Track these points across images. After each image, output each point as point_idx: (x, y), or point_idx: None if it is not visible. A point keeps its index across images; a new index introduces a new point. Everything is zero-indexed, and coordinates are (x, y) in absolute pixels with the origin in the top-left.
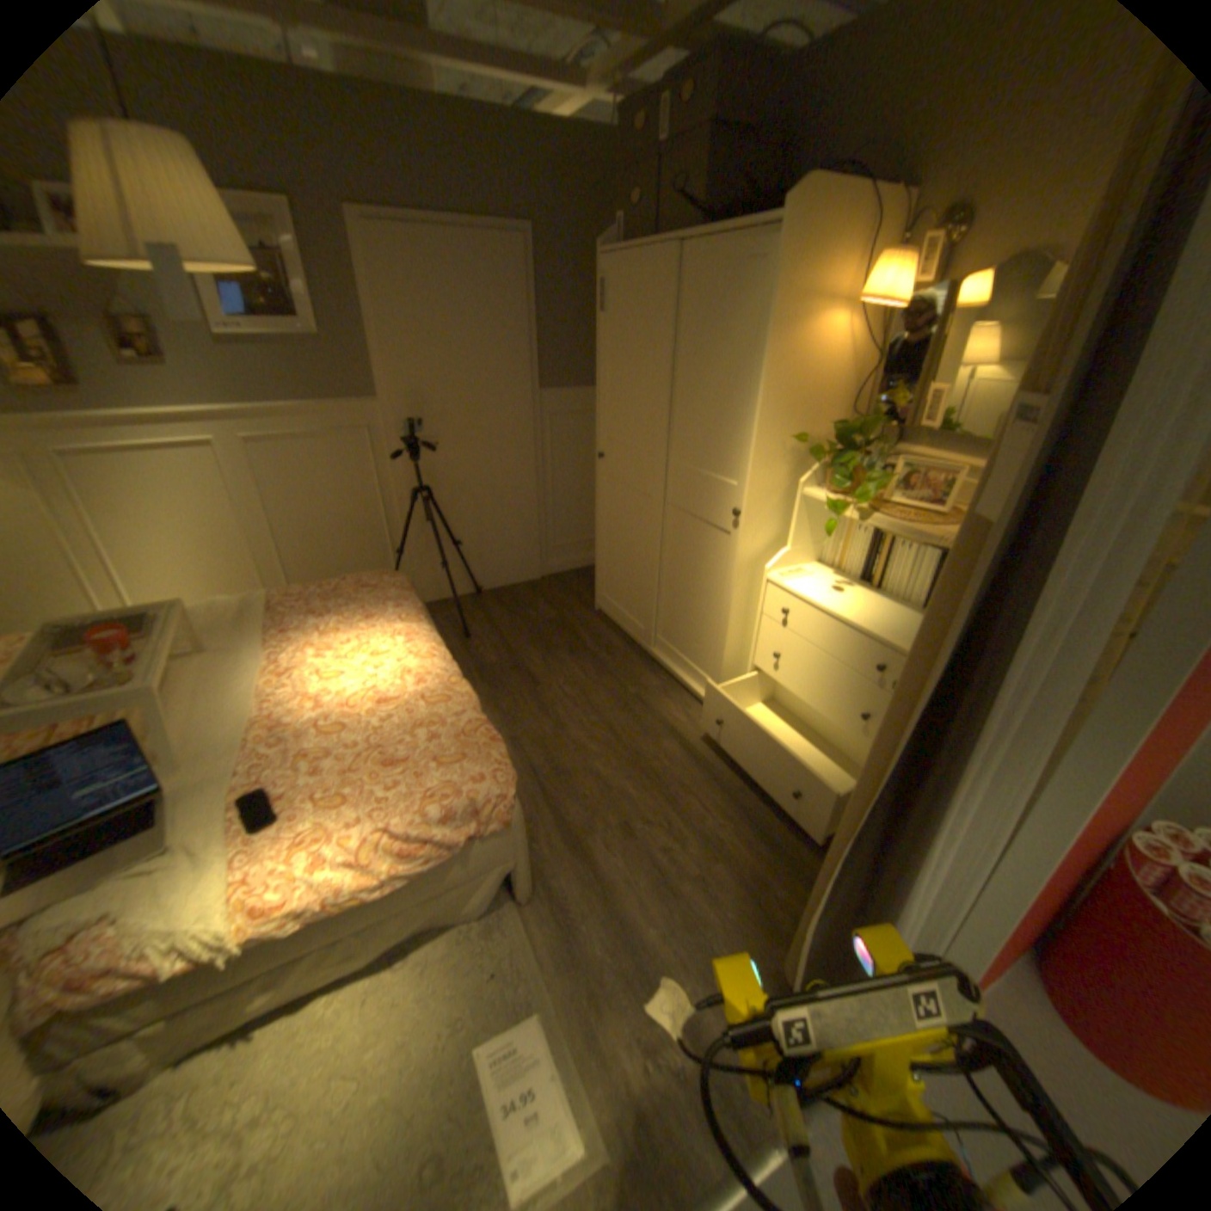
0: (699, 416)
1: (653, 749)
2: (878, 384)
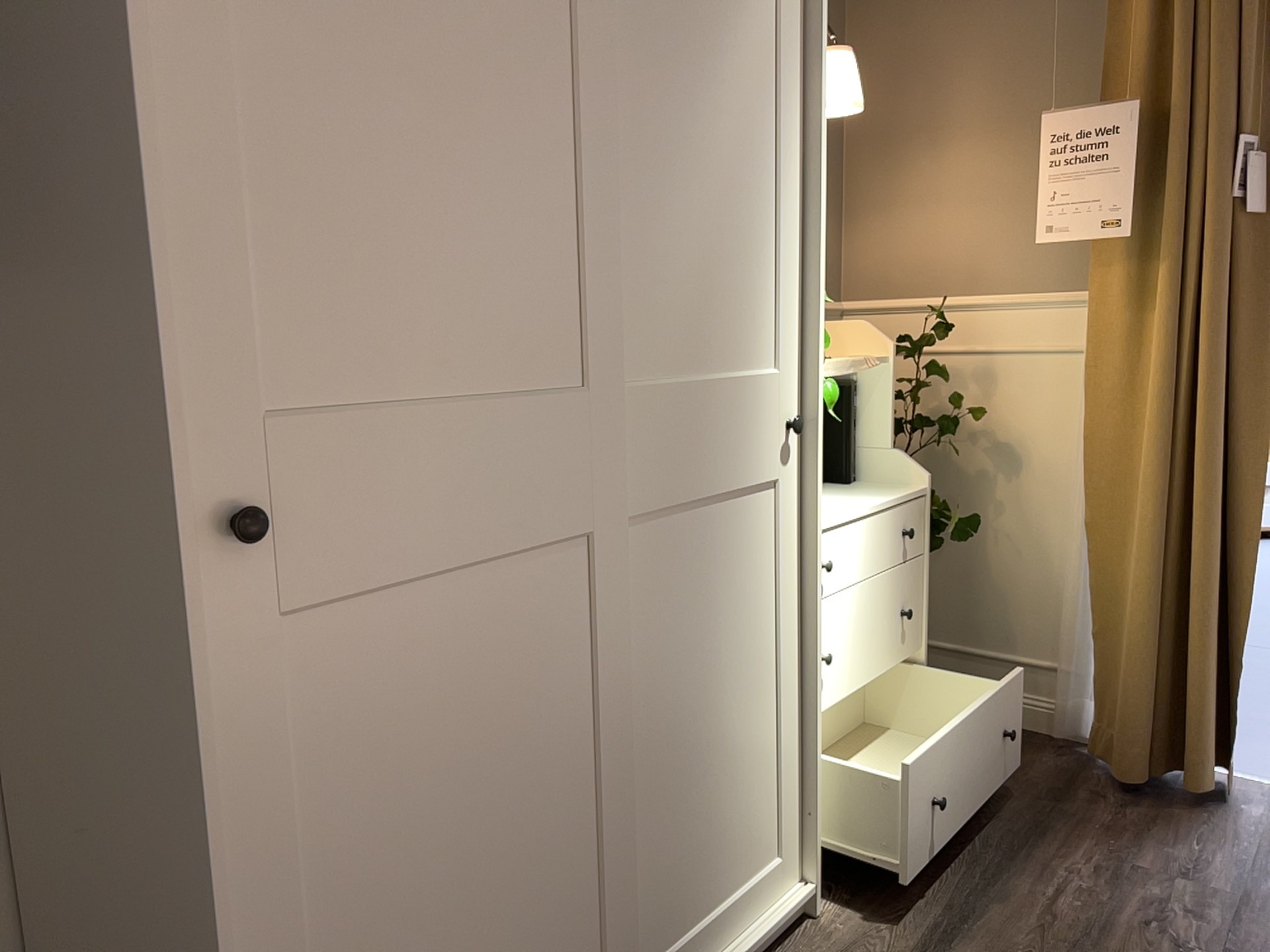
0: (687, 240)
1: None
2: None
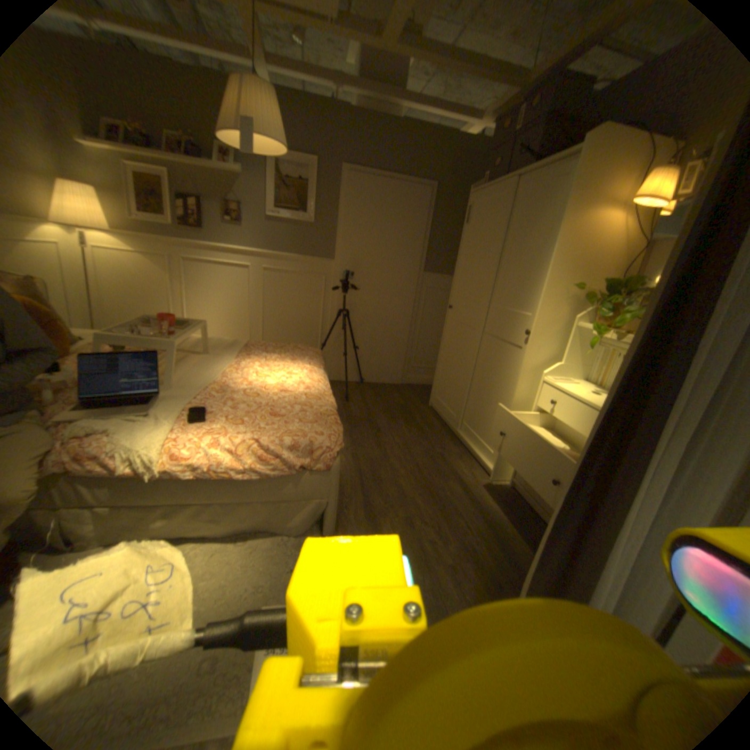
0: (515, 275)
1: (442, 484)
2: (645, 259)
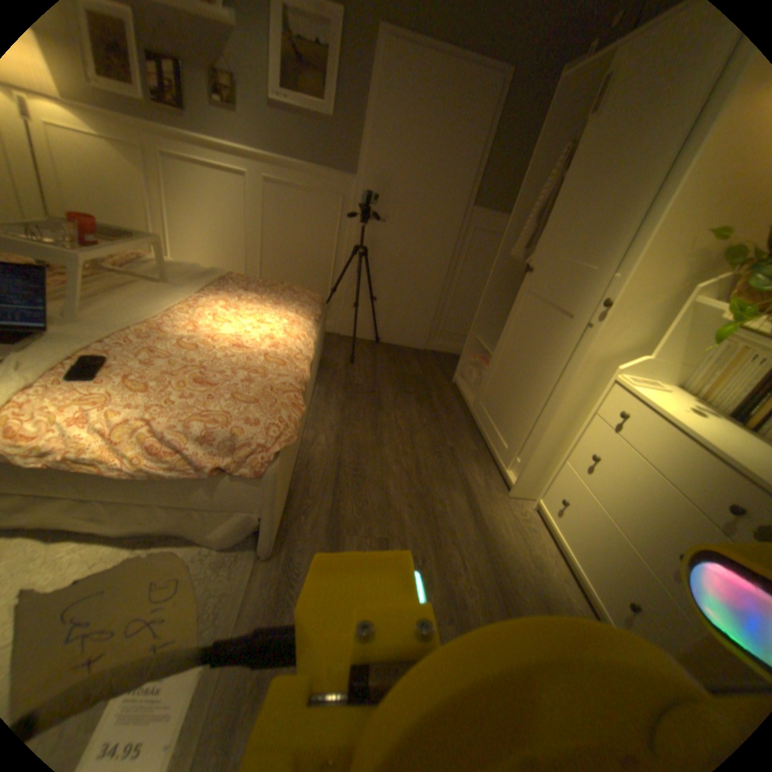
0: (605, 210)
1: (443, 494)
2: None
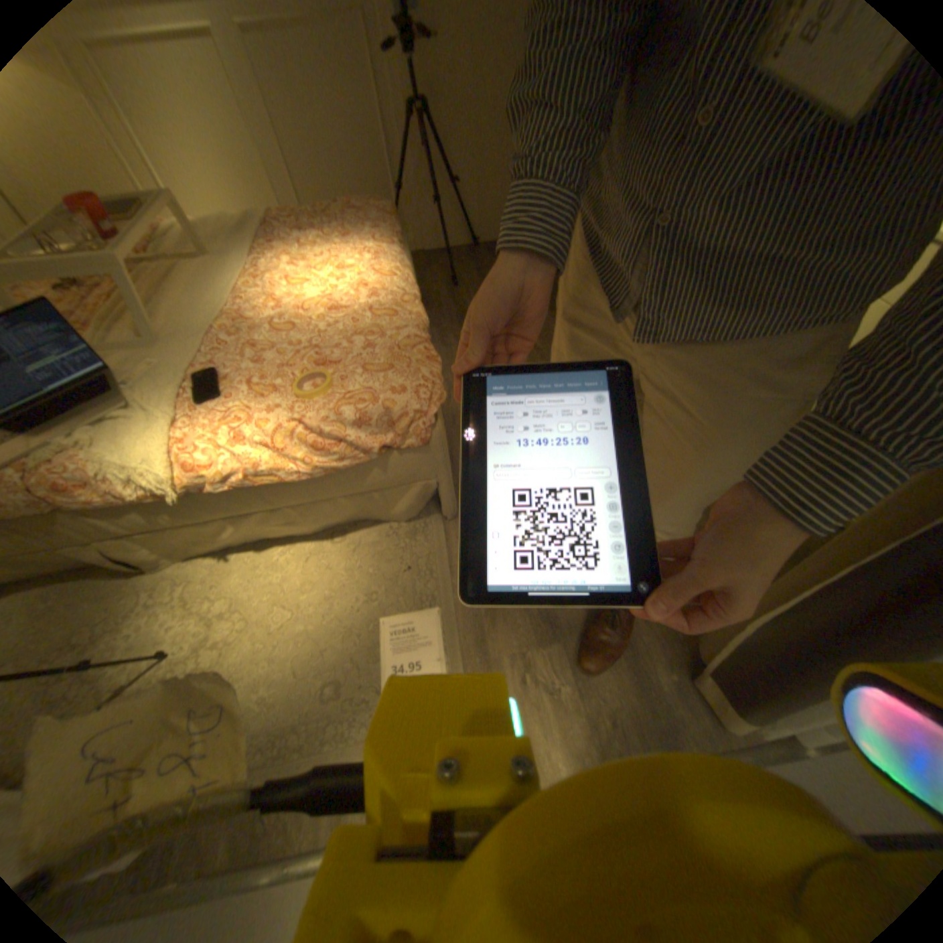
0: None
1: None
2: None
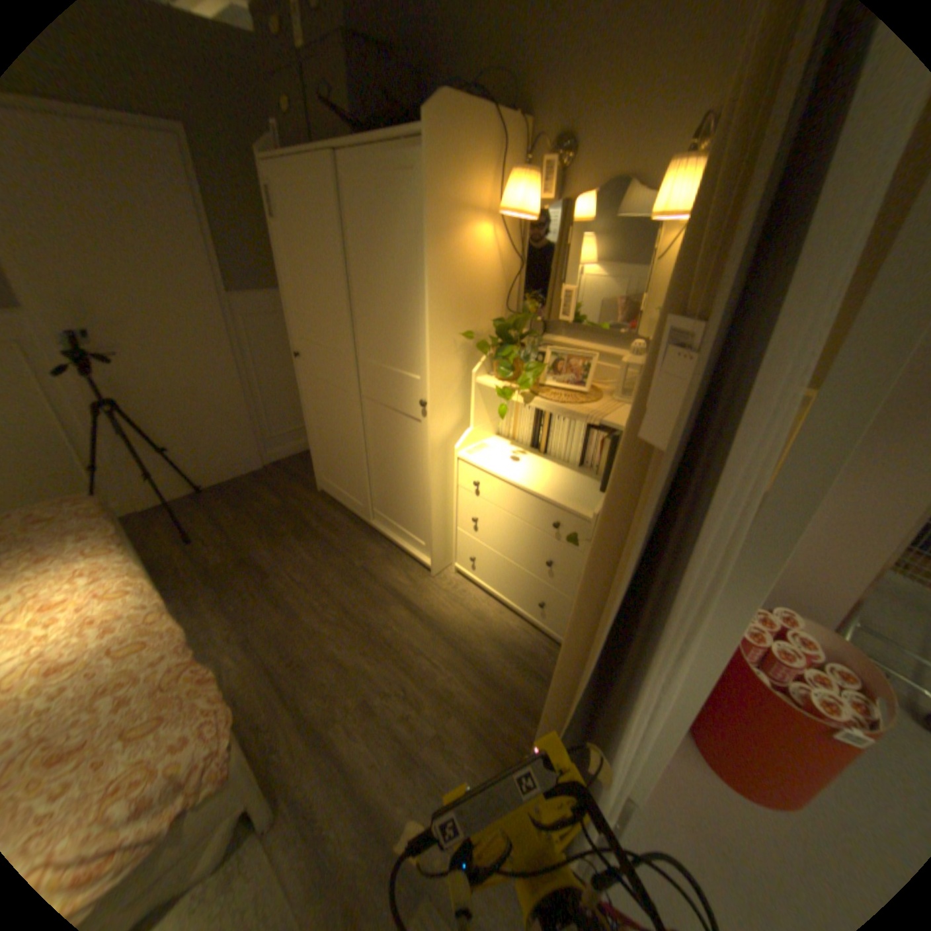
0: (379, 317)
1: (383, 617)
2: (524, 285)
